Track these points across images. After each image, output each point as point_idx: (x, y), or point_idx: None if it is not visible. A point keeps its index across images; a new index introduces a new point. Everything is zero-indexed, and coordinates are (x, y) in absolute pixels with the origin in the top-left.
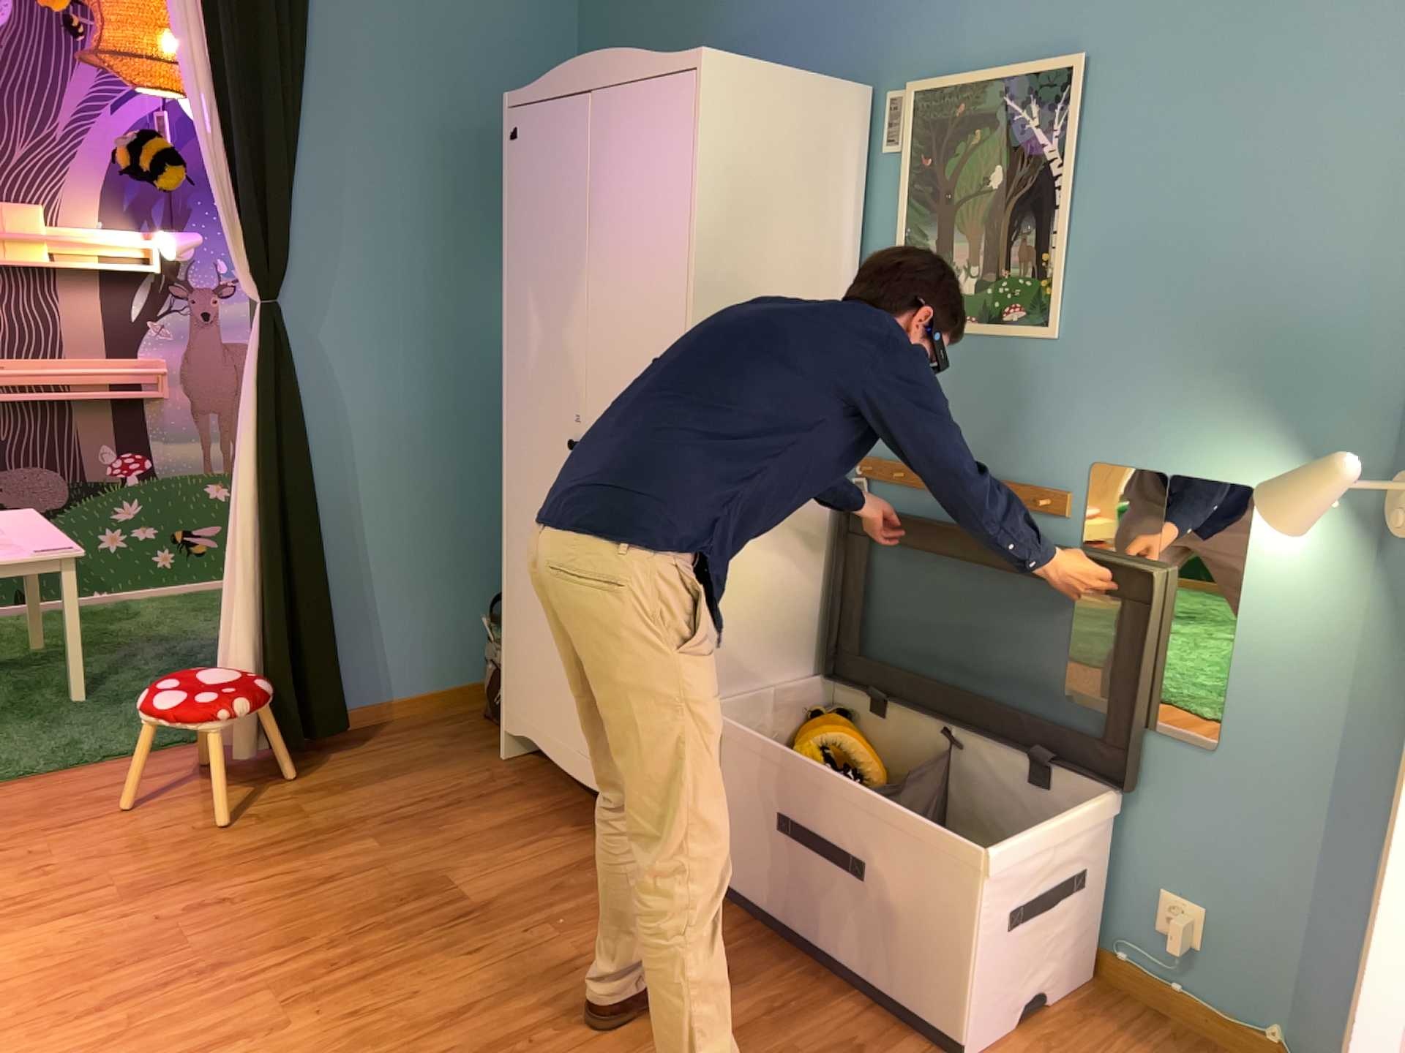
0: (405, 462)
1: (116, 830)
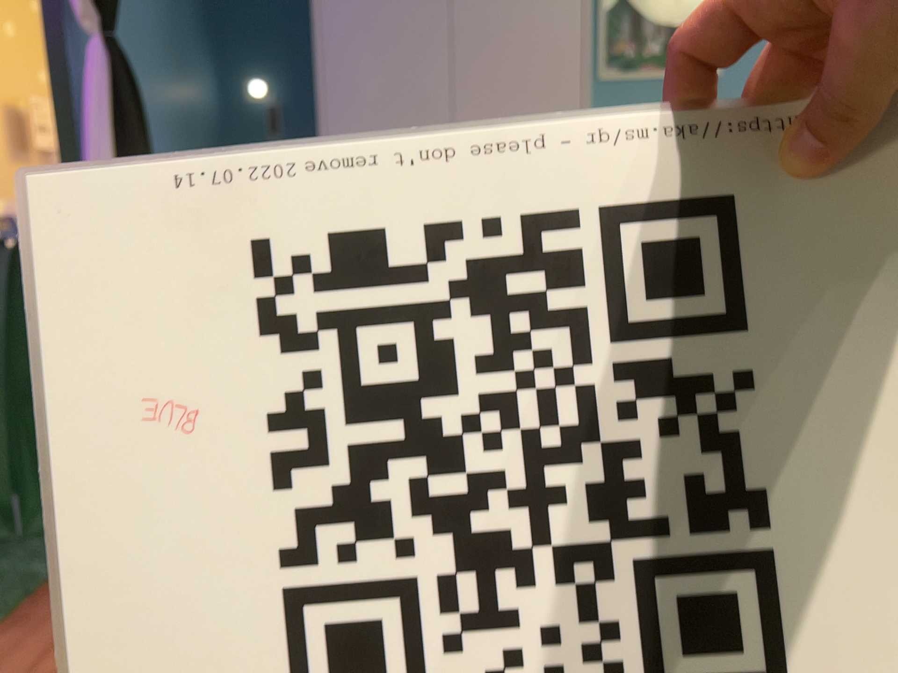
0: None
1: None
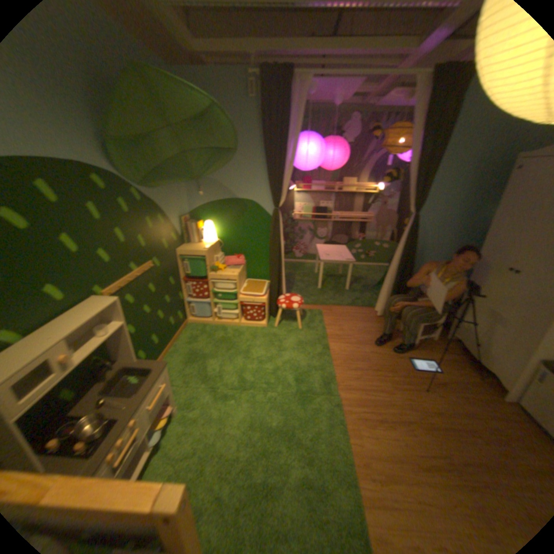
0: (438, 256)
1: (354, 326)
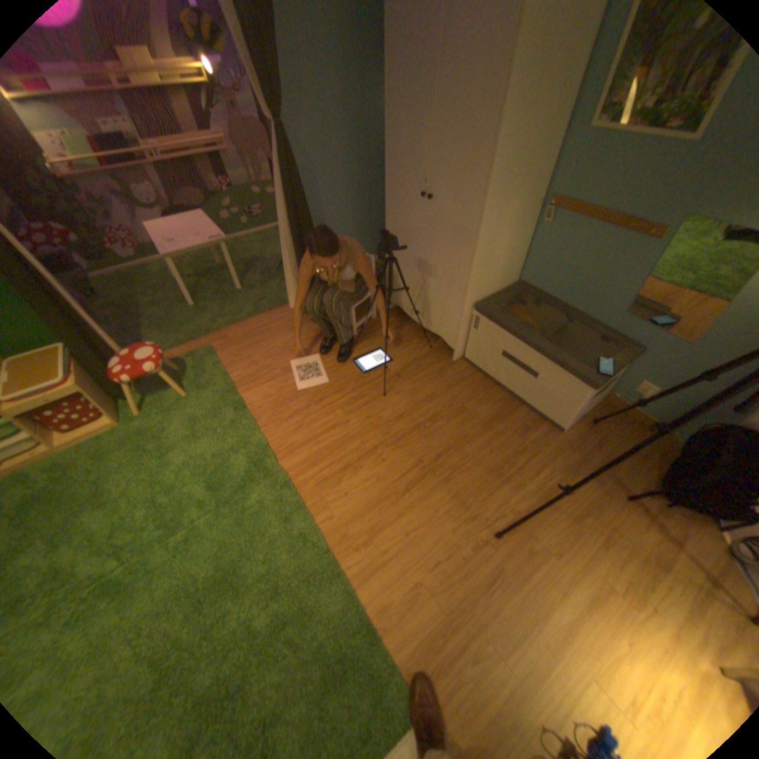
0: (339, 193)
1: (270, 346)
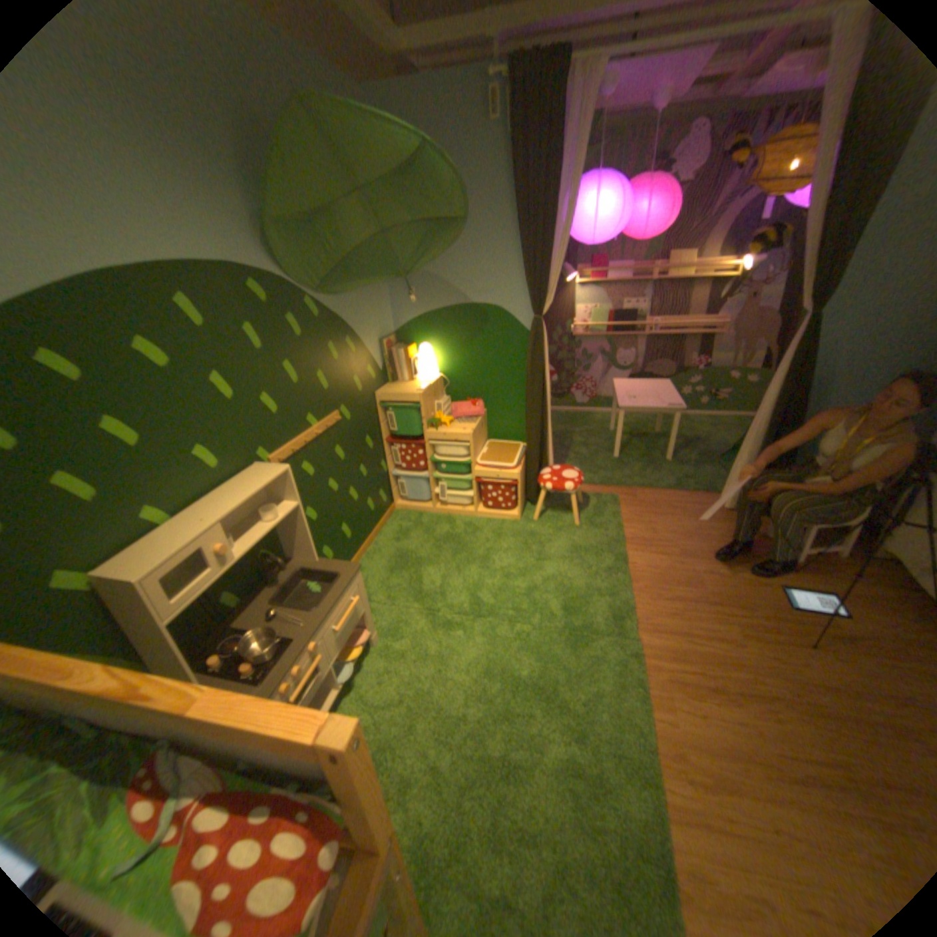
0: (862, 395)
1: (678, 524)
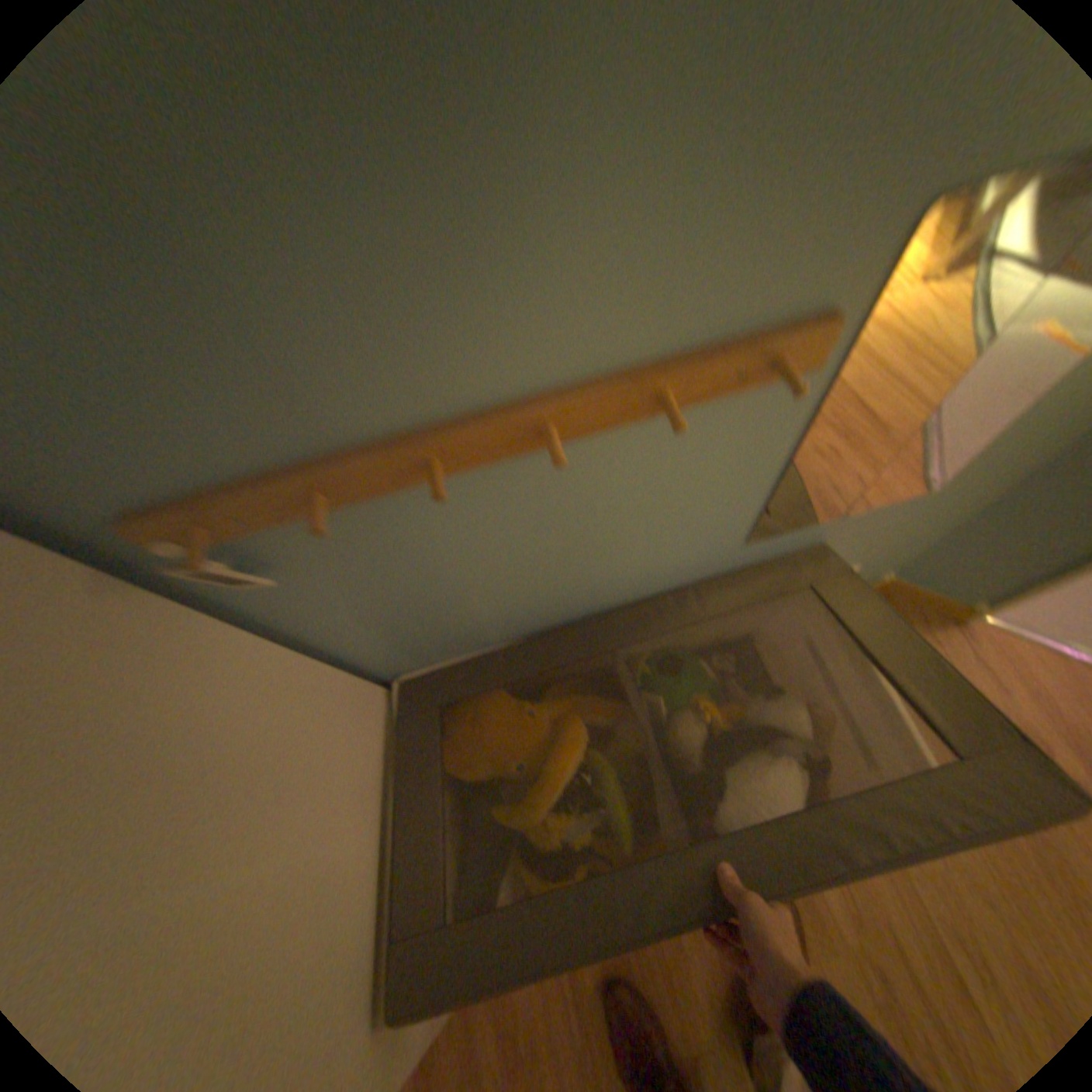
0: None
1: None
